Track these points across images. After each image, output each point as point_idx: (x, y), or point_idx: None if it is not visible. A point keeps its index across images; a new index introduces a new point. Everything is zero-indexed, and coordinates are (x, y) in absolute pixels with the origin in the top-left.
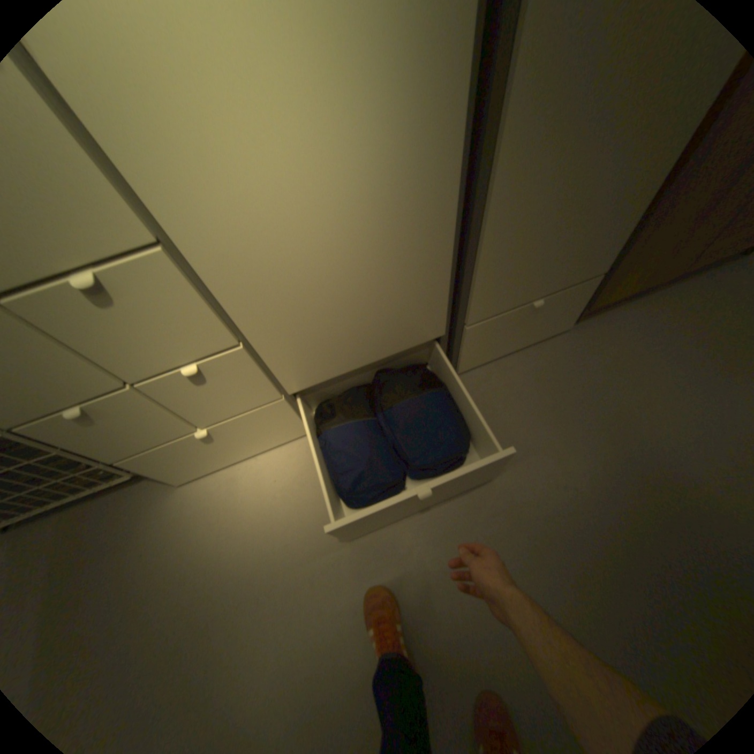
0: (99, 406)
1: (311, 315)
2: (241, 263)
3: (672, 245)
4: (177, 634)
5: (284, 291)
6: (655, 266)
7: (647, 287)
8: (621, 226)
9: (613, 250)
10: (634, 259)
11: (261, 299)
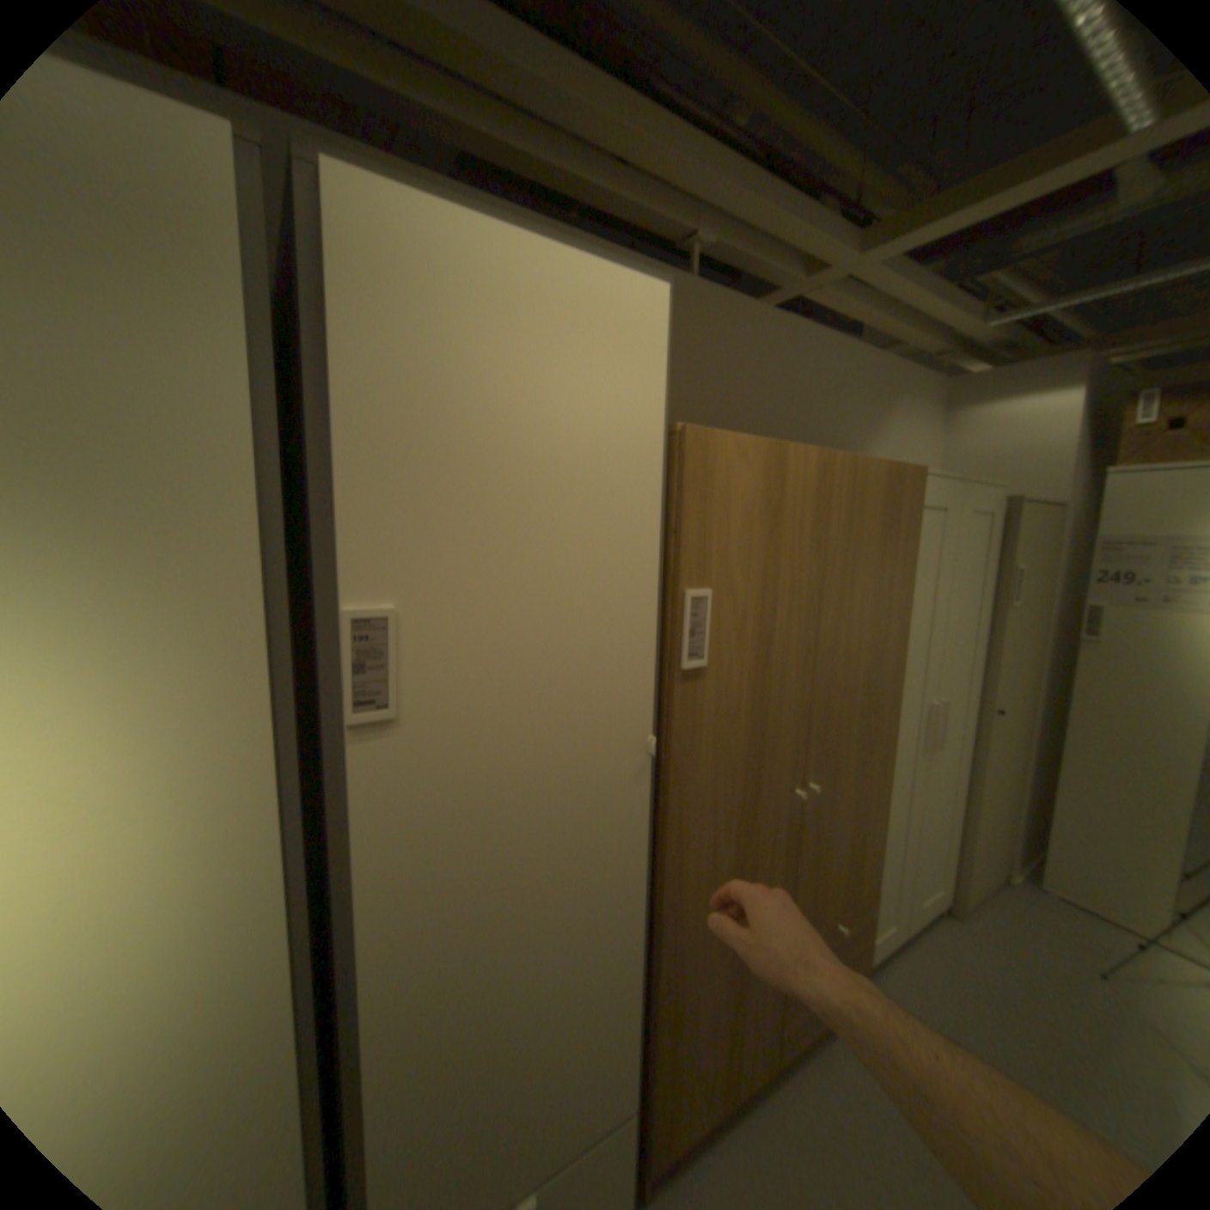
0: None
1: None
2: None
3: (721, 1042)
4: None
5: None
6: (718, 1075)
7: (731, 1107)
8: (617, 1045)
9: (626, 1077)
10: (673, 1077)
11: None
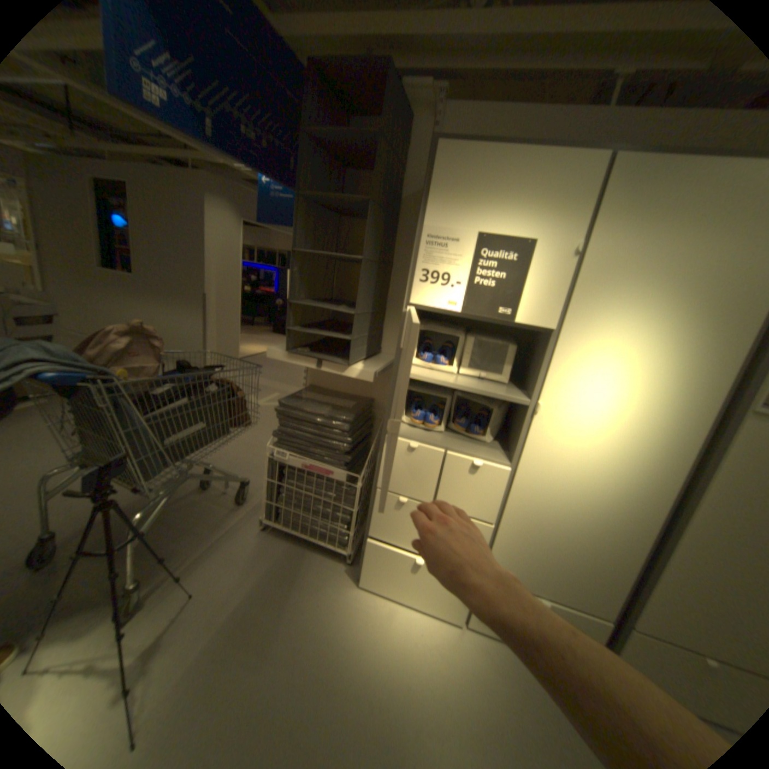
0: (412, 505)
1: (541, 537)
2: (533, 493)
3: None
4: (312, 678)
5: (539, 516)
6: None
7: None
8: None
9: None
10: None
11: (526, 512)
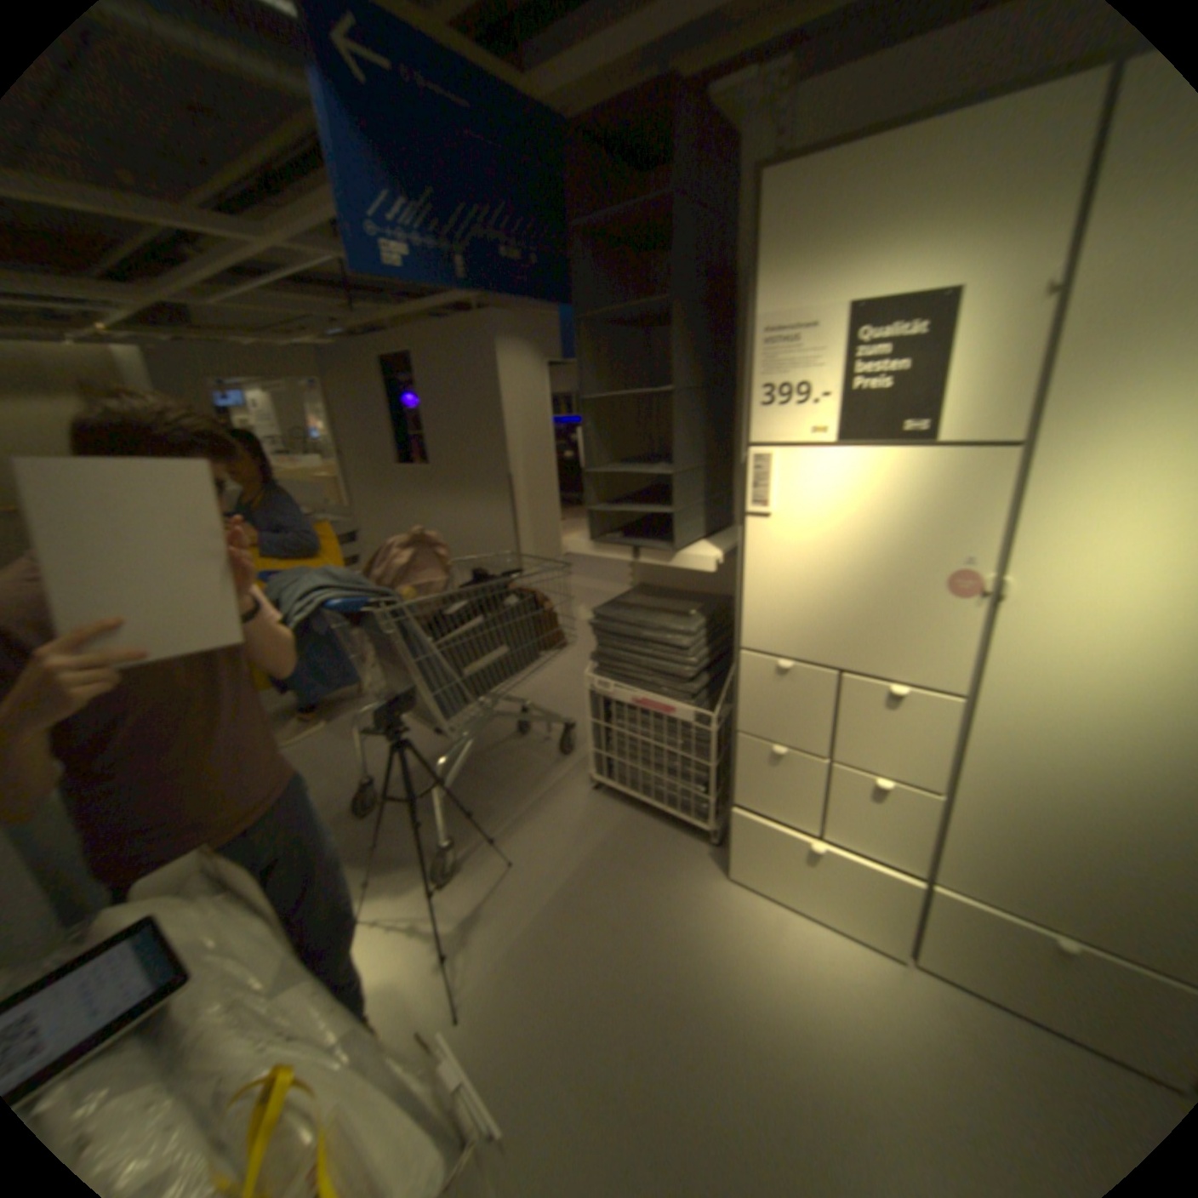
0: (795, 759)
1: (1042, 823)
2: (1014, 742)
3: None
4: (658, 993)
5: (1034, 785)
6: None
7: None
8: None
9: None
10: None
11: (1005, 777)
